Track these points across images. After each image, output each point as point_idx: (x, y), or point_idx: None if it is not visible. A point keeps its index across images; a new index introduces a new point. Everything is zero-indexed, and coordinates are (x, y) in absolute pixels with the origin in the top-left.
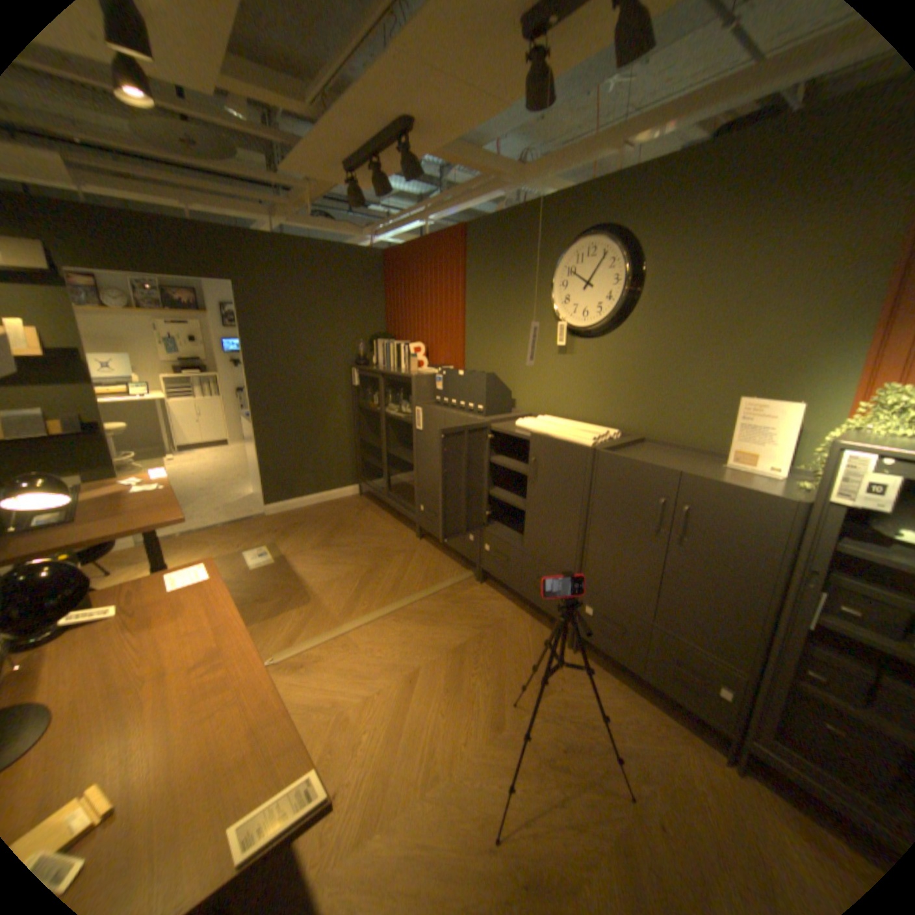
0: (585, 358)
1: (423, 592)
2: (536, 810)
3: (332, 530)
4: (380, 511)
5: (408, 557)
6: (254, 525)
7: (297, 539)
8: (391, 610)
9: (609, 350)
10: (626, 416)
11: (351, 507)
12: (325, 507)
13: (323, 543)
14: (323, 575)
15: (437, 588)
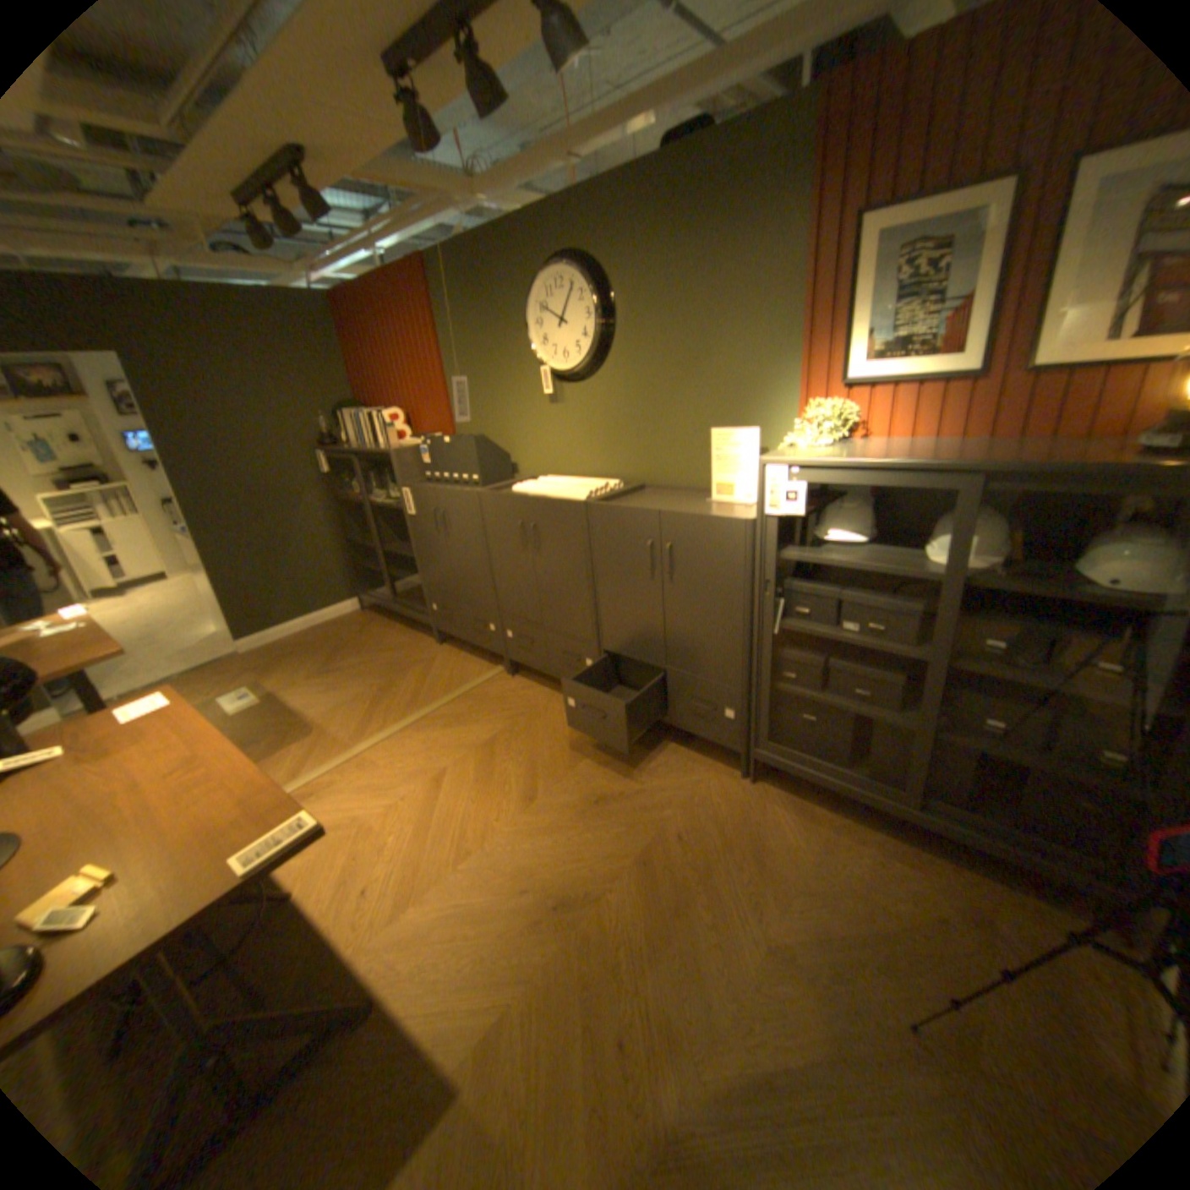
0: (577, 406)
1: (446, 696)
2: (565, 853)
3: (330, 654)
4: (389, 623)
5: (427, 665)
6: (225, 666)
7: (285, 672)
8: (410, 721)
9: (598, 395)
10: (626, 465)
11: (352, 625)
12: (317, 631)
13: (320, 669)
14: (325, 703)
15: (462, 689)
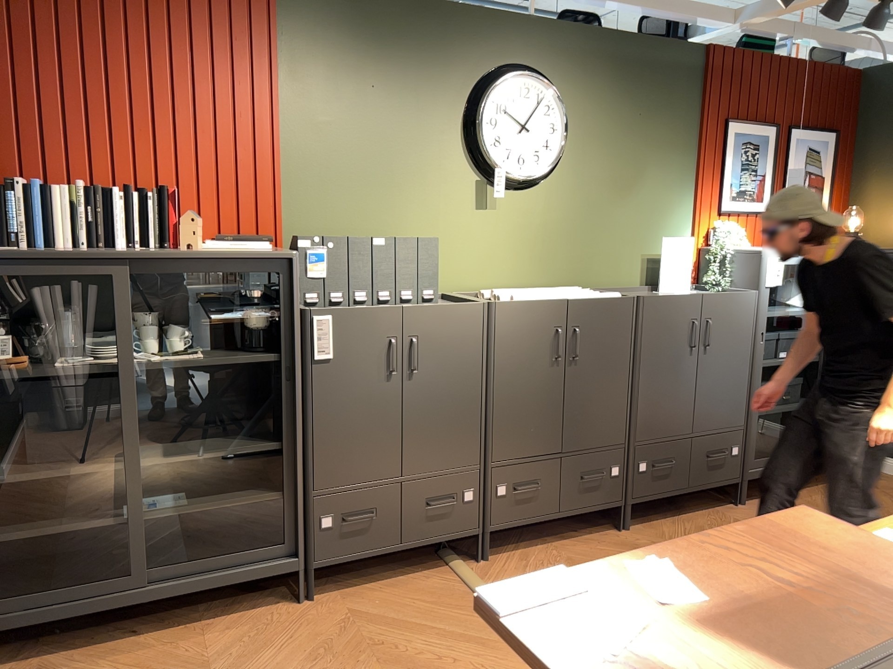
0: (512, 213)
1: None
2: None
3: None
4: (99, 648)
5: (367, 621)
6: None
7: None
8: None
9: (539, 203)
10: (561, 272)
11: None
12: None
13: None
14: None
15: None
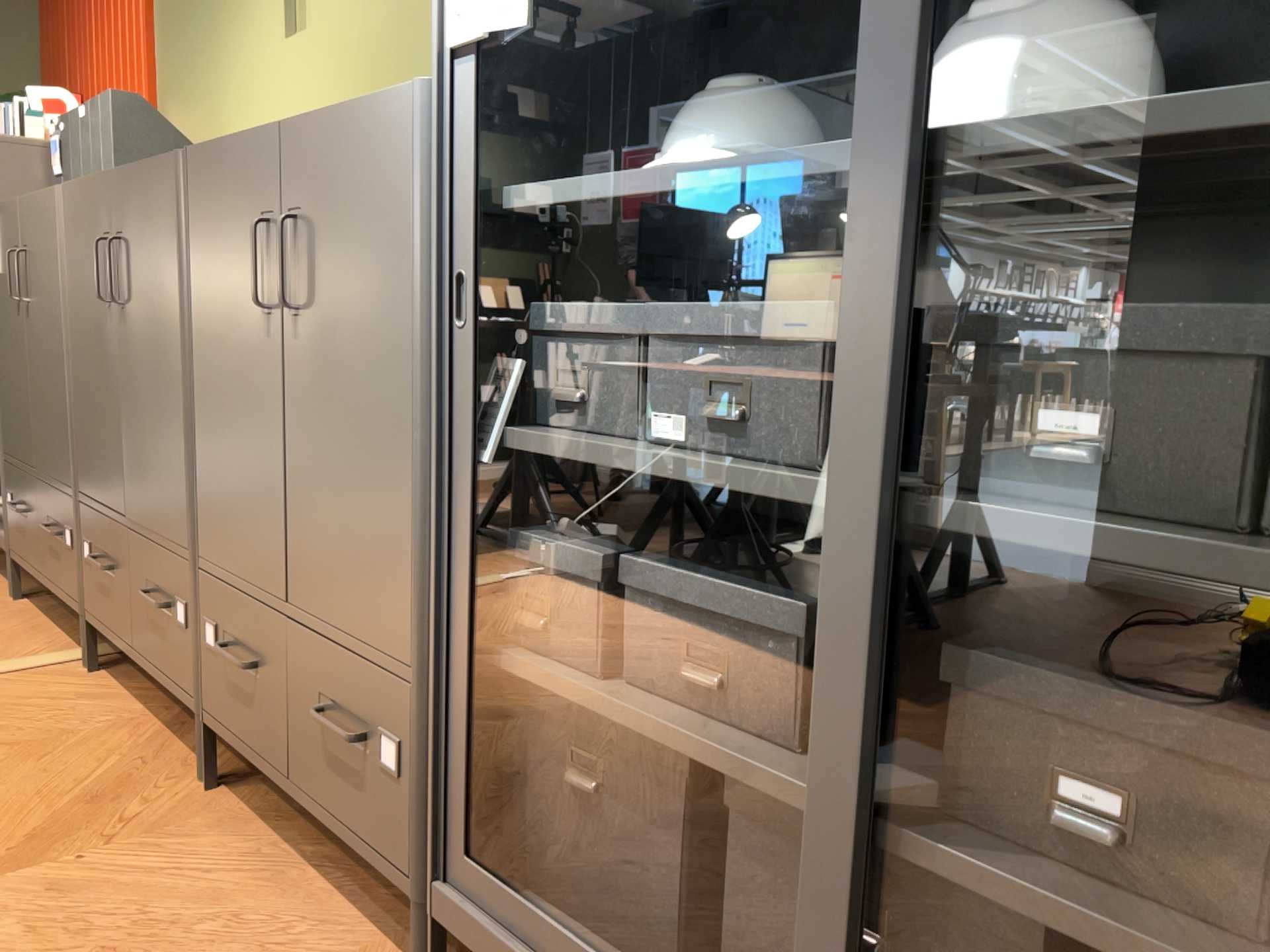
0: (322, 32)
1: None
2: None
3: None
4: None
5: None
6: None
7: None
8: None
9: None
10: None
11: None
12: None
13: None
14: None
15: None
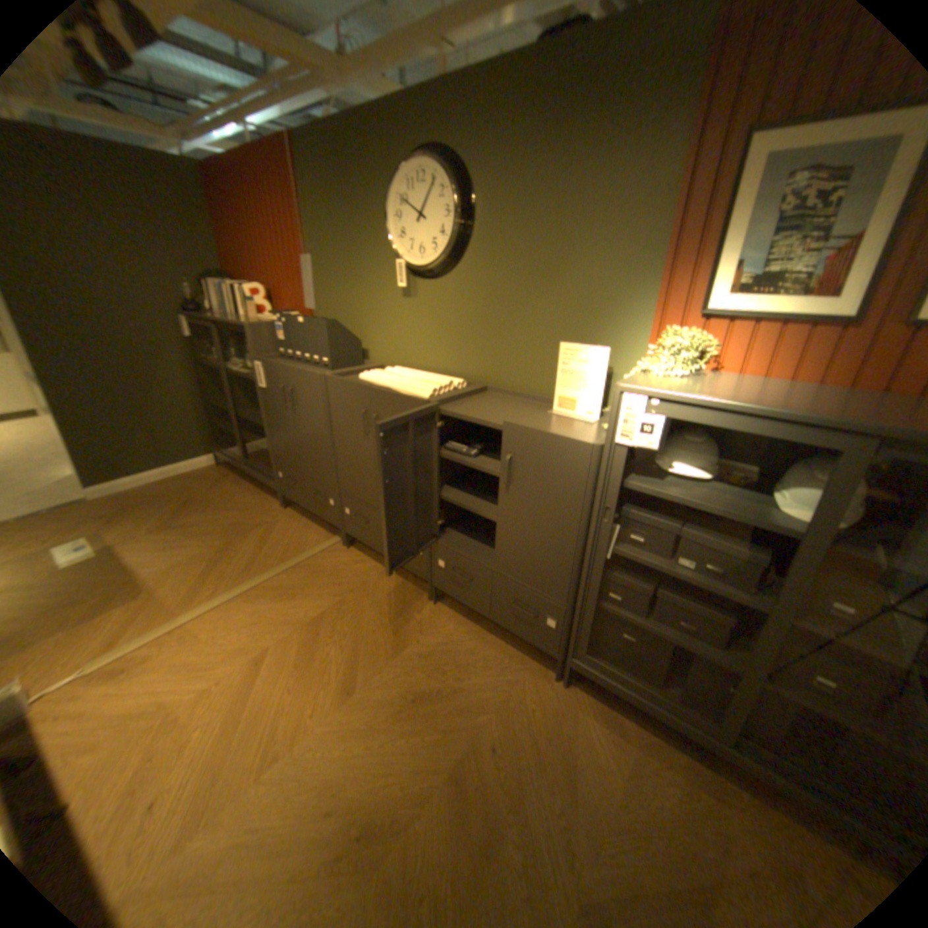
0: (427, 302)
1: (280, 565)
2: (375, 764)
3: (175, 510)
4: (239, 481)
5: (267, 529)
6: (67, 514)
7: (127, 525)
8: (240, 591)
9: (449, 293)
10: (470, 365)
11: (203, 480)
12: (168, 483)
13: (162, 525)
14: (159, 563)
15: (296, 559)
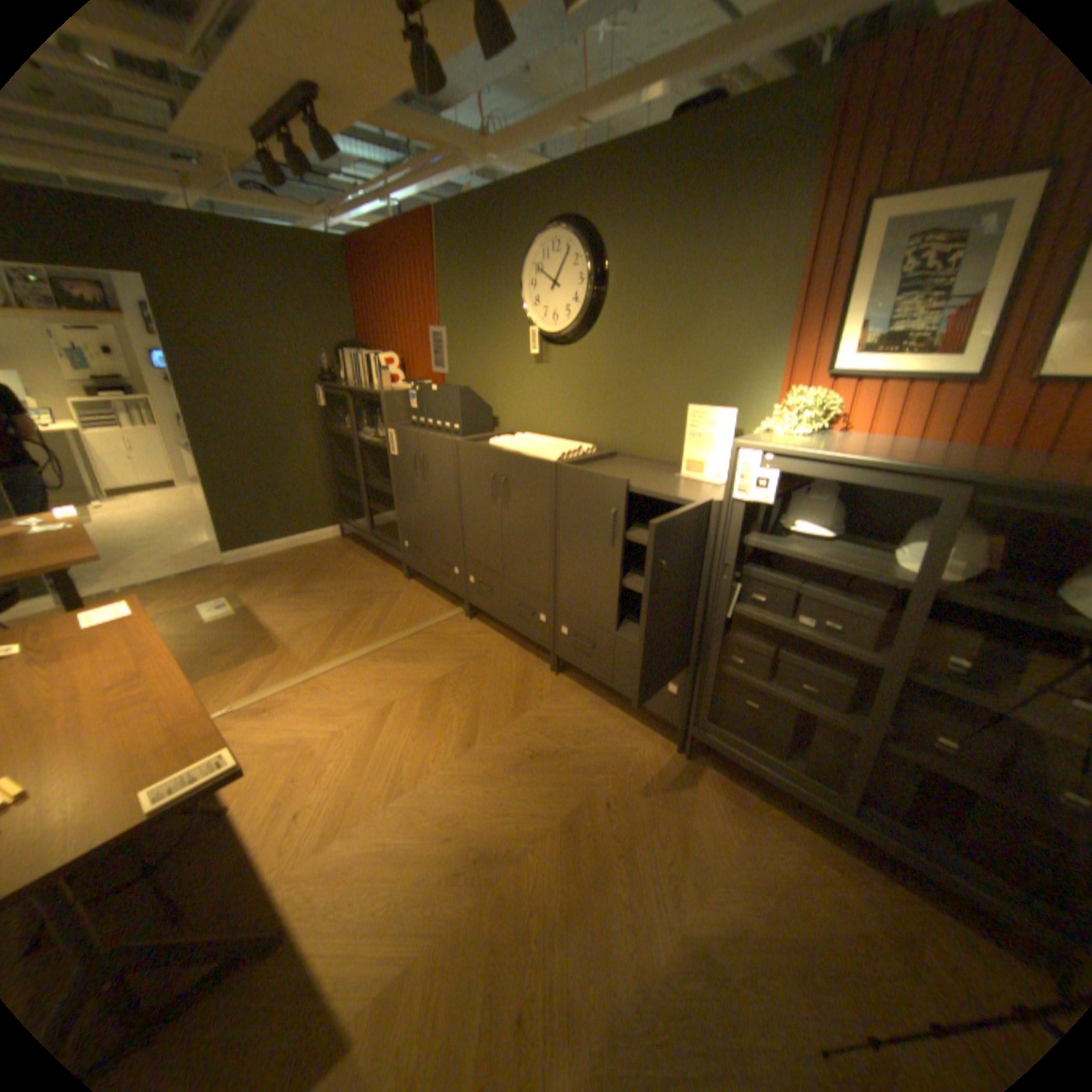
0: (560, 368)
1: (405, 631)
2: (493, 805)
3: (305, 576)
4: (364, 552)
5: (393, 598)
6: (209, 575)
7: (262, 588)
8: (368, 651)
9: (581, 359)
10: (601, 430)
11: (330, 550)
12: (298, 552)
13: (294, 589)
14: (293, 622)
15: (421, 626)
